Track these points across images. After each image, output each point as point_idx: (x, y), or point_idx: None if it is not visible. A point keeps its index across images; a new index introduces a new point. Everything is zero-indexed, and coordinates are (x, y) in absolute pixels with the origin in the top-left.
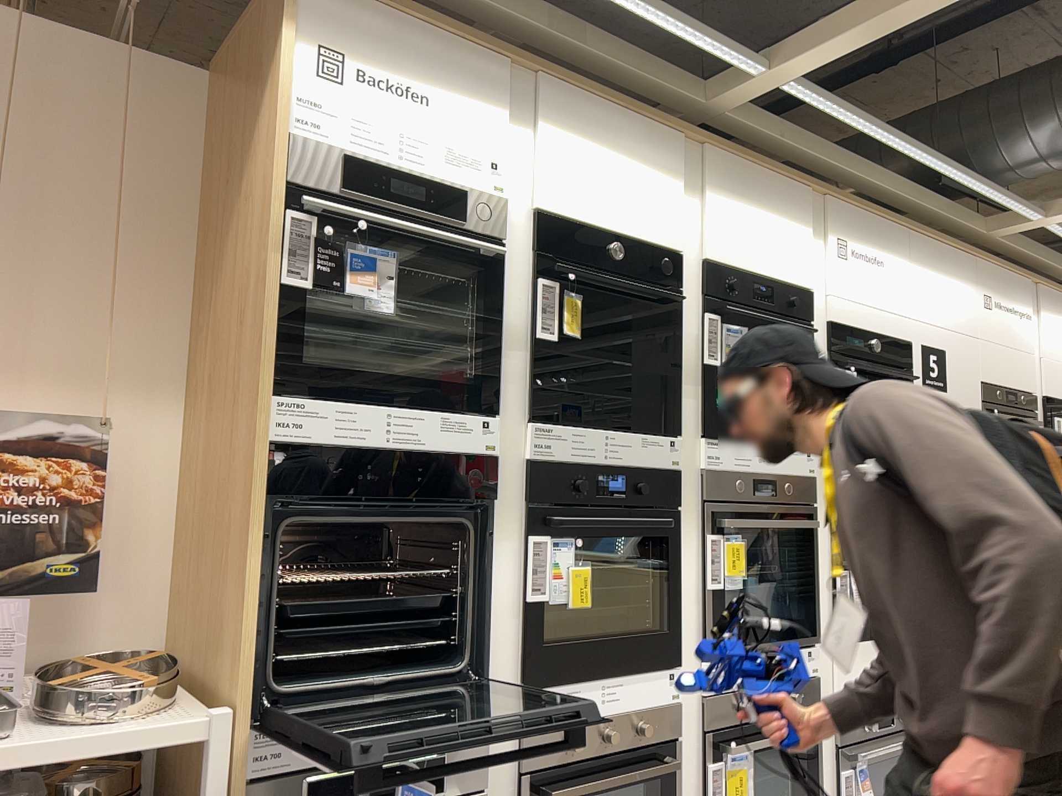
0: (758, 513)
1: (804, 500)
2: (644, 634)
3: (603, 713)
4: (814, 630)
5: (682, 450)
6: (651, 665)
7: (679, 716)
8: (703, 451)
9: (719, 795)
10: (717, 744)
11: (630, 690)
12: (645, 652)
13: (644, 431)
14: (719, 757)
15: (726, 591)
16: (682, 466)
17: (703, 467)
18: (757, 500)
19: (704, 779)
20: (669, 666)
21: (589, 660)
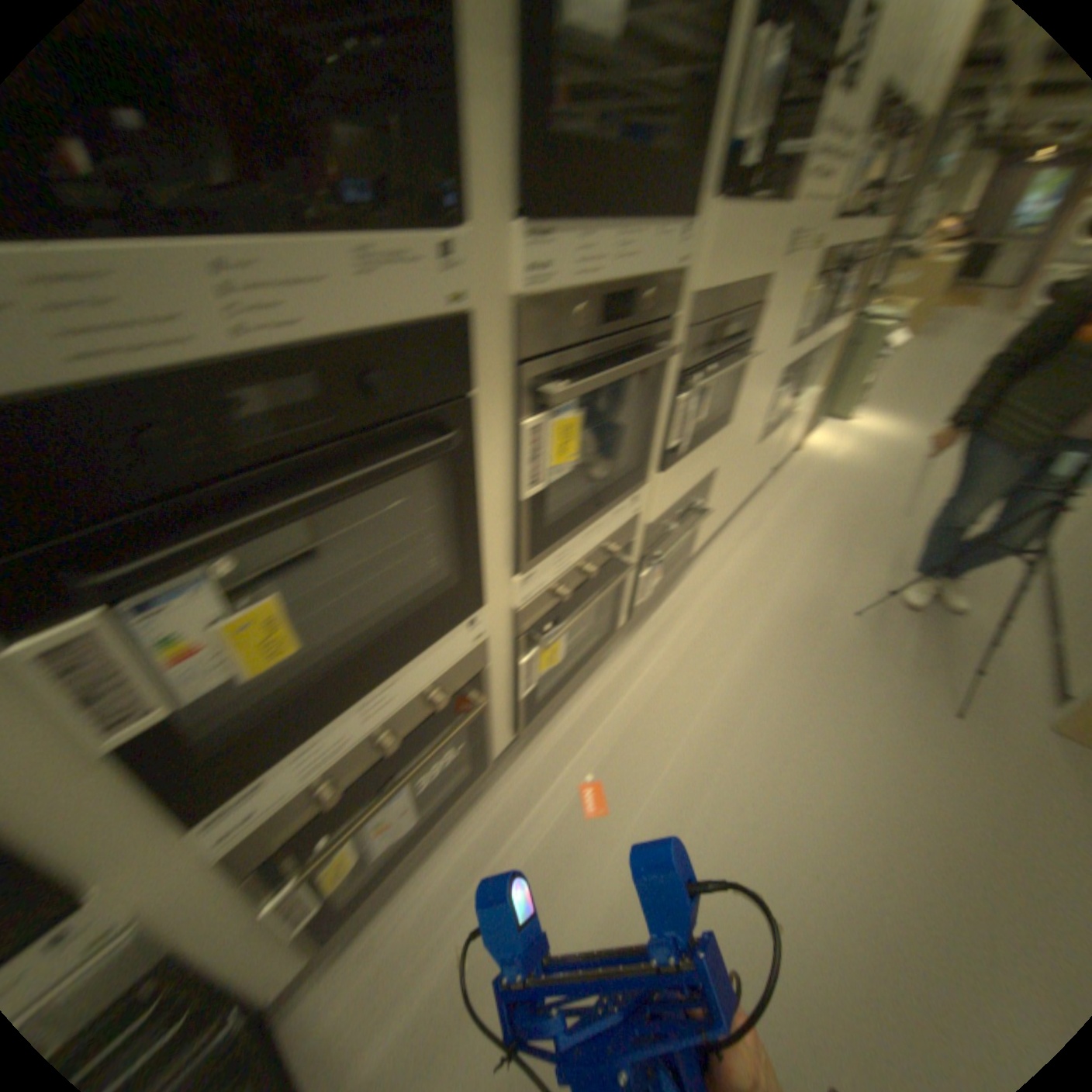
0: (607, 353)
1: (669, 311)
2: (428, 597)
3: (374, 724)
4: (647, 473)
5: (478, 254)
6: (445, 629)
7: (487, 648)
8: (525, 251)
9: (533, 673)
10: (532, 637)
11: (415, 673)
12: (431, 623)
13: (365, 216)
14: (534, 643)
15: (552, 484)
16: (479, 294)
17: (524, 288)
18: (608, 329)
19: (518, 669)
20: (472, 612)
21: (330, 695)
